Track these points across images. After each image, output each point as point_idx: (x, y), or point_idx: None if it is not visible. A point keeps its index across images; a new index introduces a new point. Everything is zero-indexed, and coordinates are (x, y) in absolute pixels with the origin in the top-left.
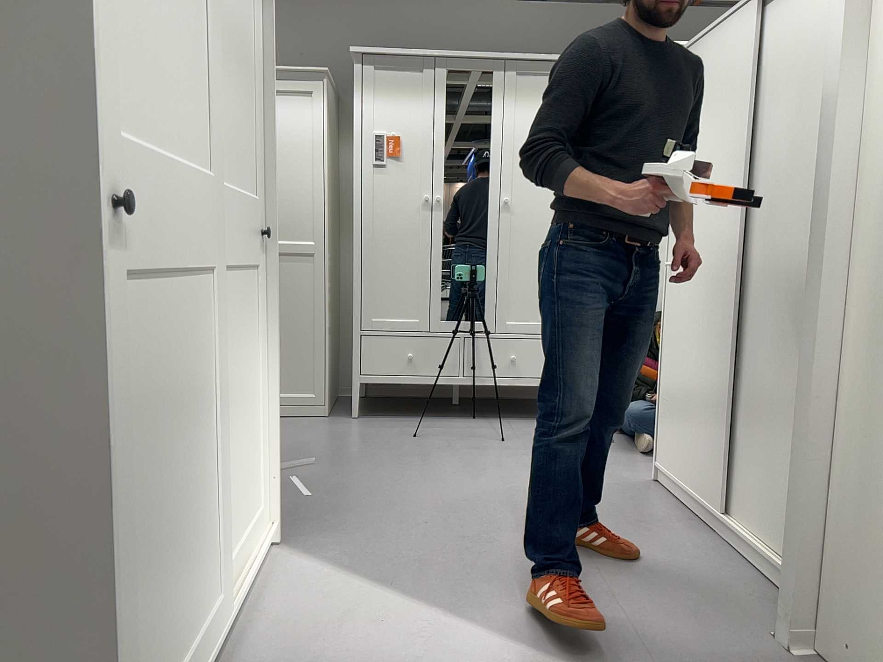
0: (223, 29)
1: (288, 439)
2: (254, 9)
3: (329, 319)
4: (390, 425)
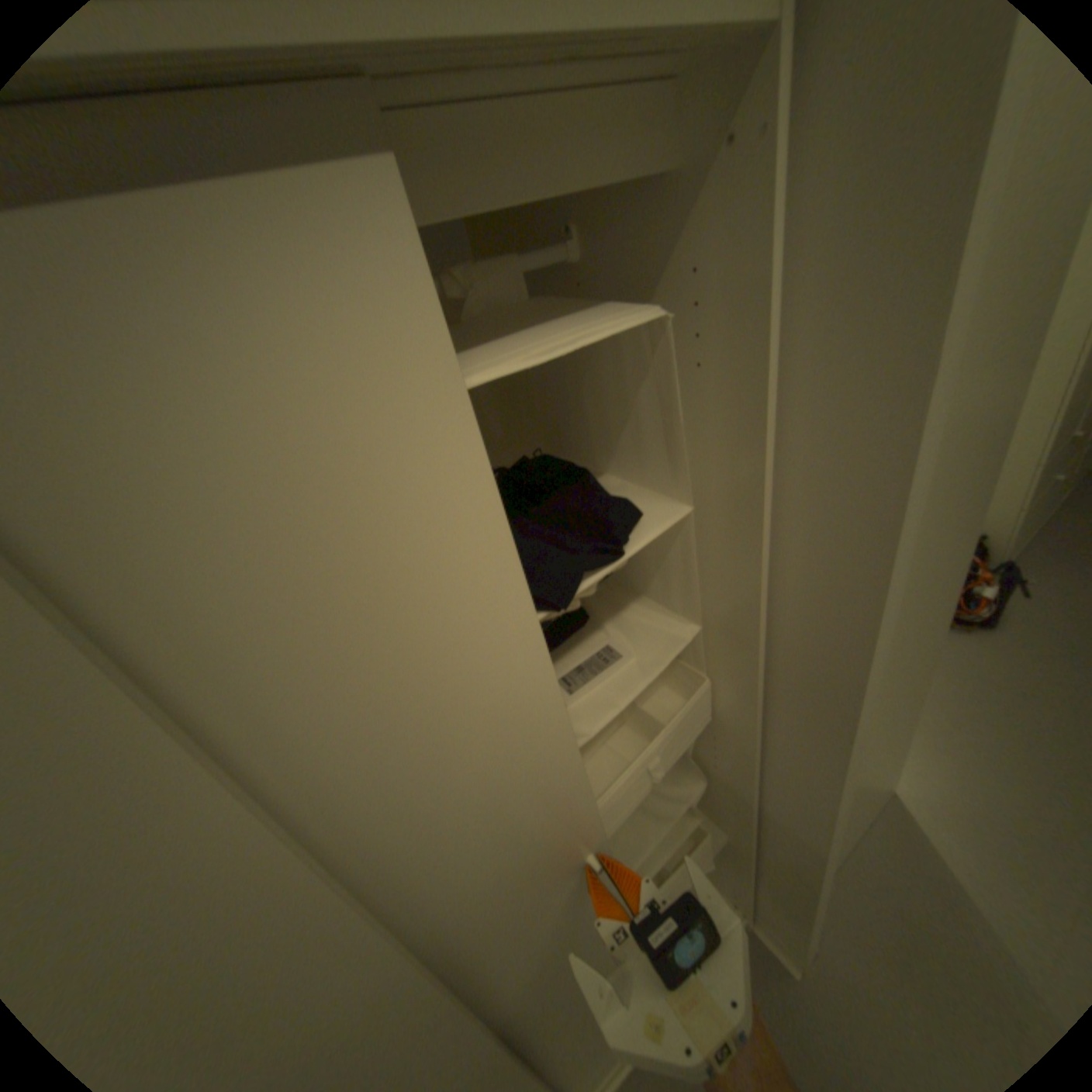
0: None
1: None
2: None
3: None
4: None
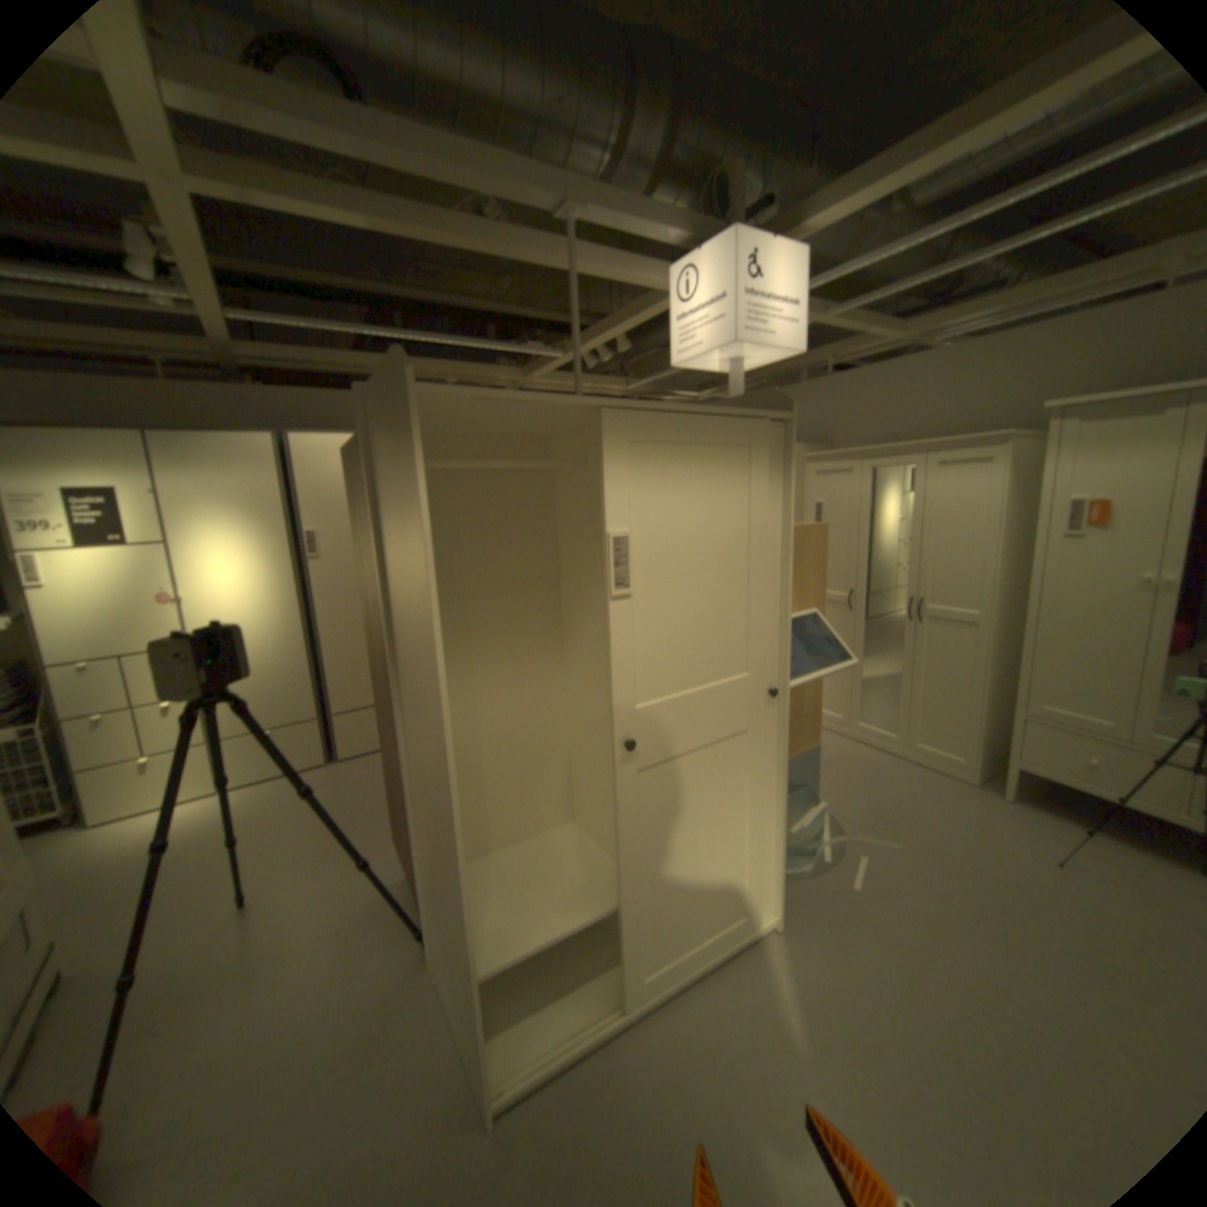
0: (701, 565)
1: (908, 803)
2: (770, 510)
3: (991, 692)
4: (1045, 833)
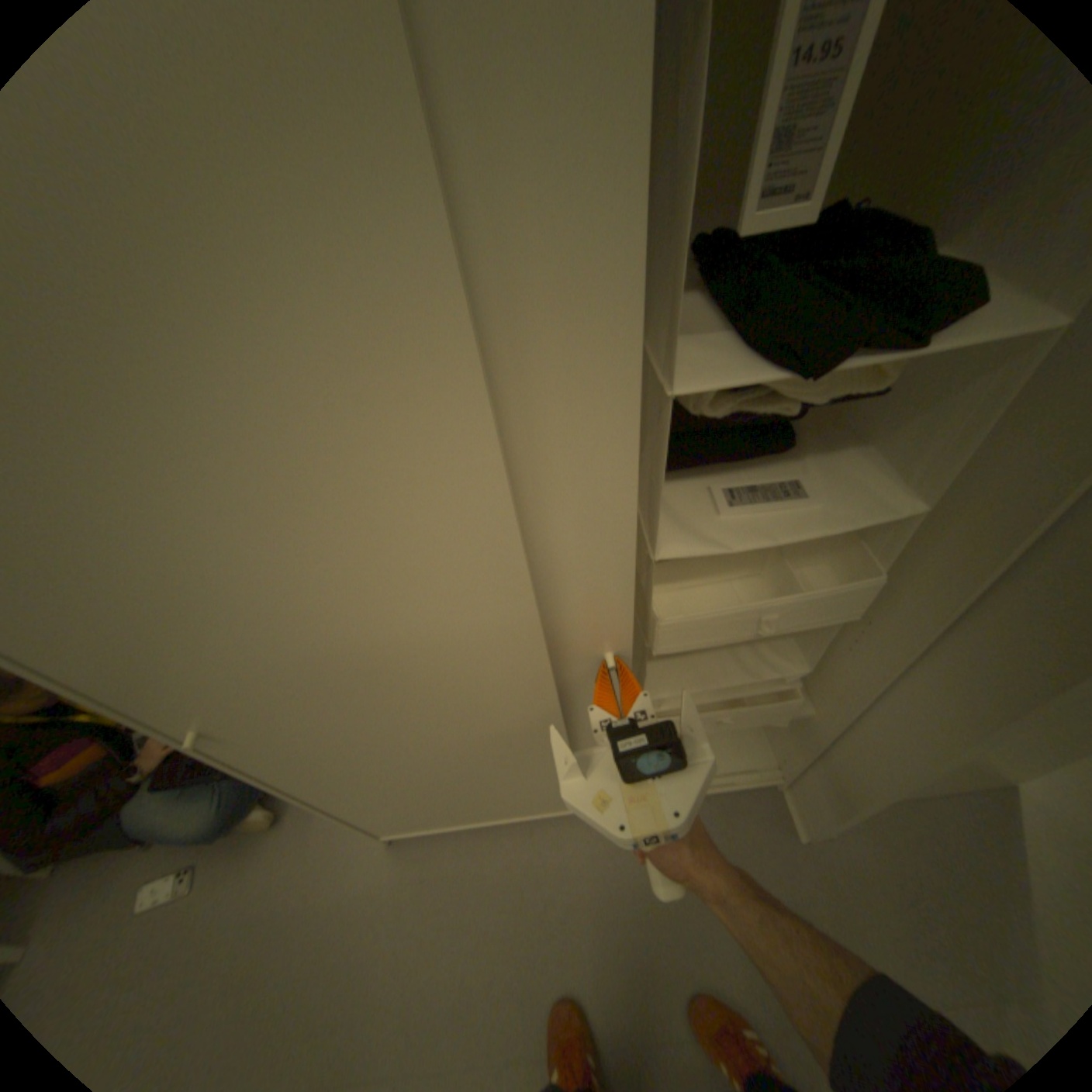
0: None
1: None
2: None
3: None
4: None
